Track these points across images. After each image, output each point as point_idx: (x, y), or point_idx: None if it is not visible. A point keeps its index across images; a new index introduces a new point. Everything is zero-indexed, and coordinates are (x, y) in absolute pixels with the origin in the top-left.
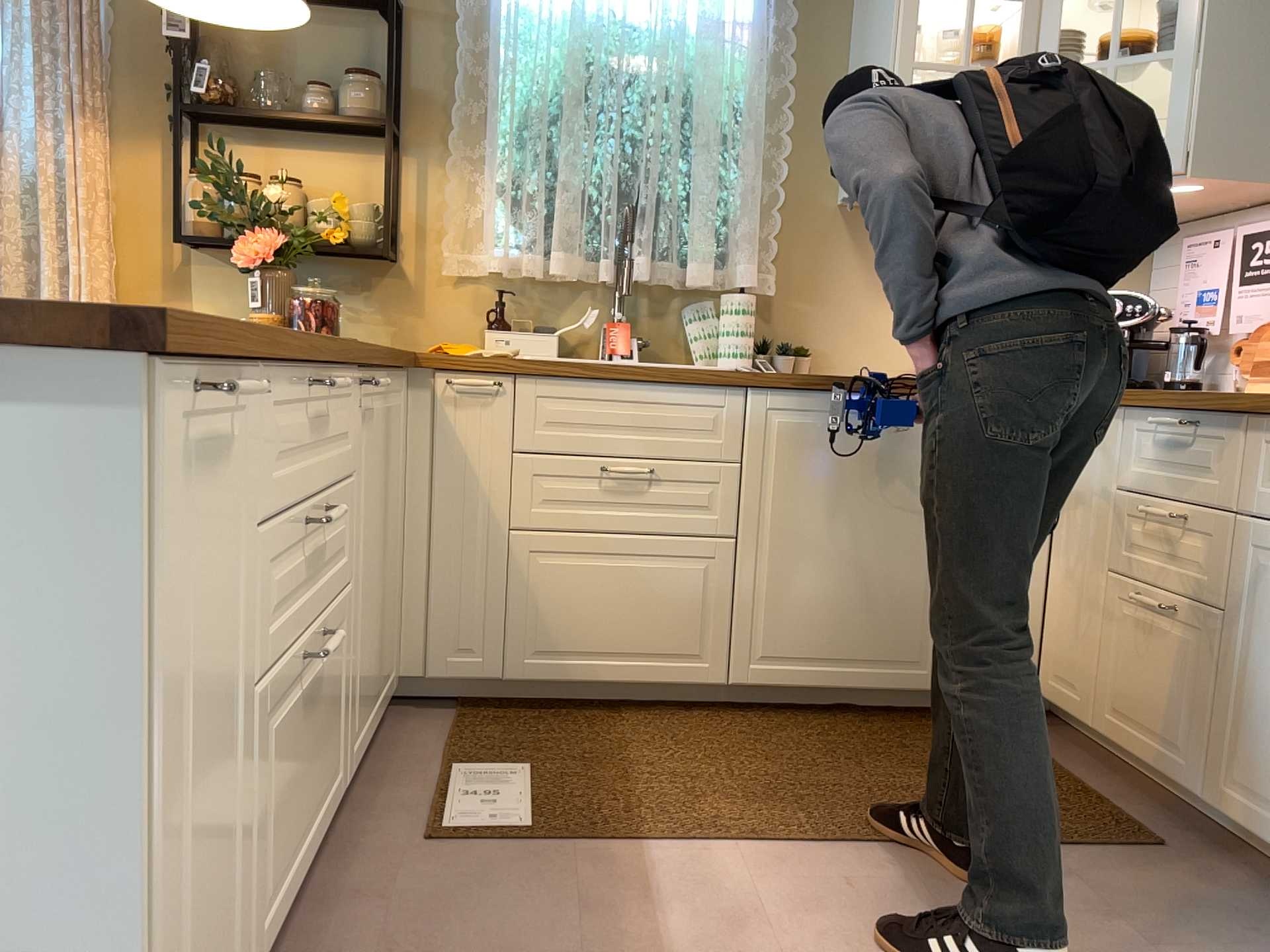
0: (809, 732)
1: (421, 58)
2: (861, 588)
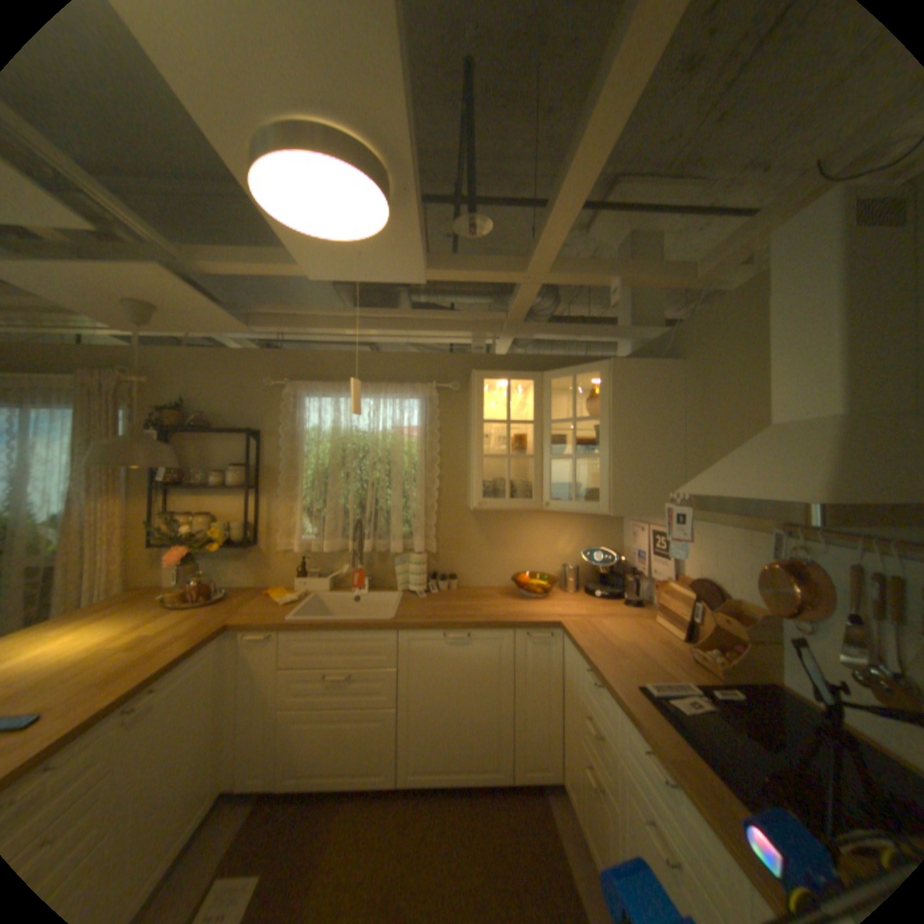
0: (435, 821)
1: (267, 452)
2: (463, 733)
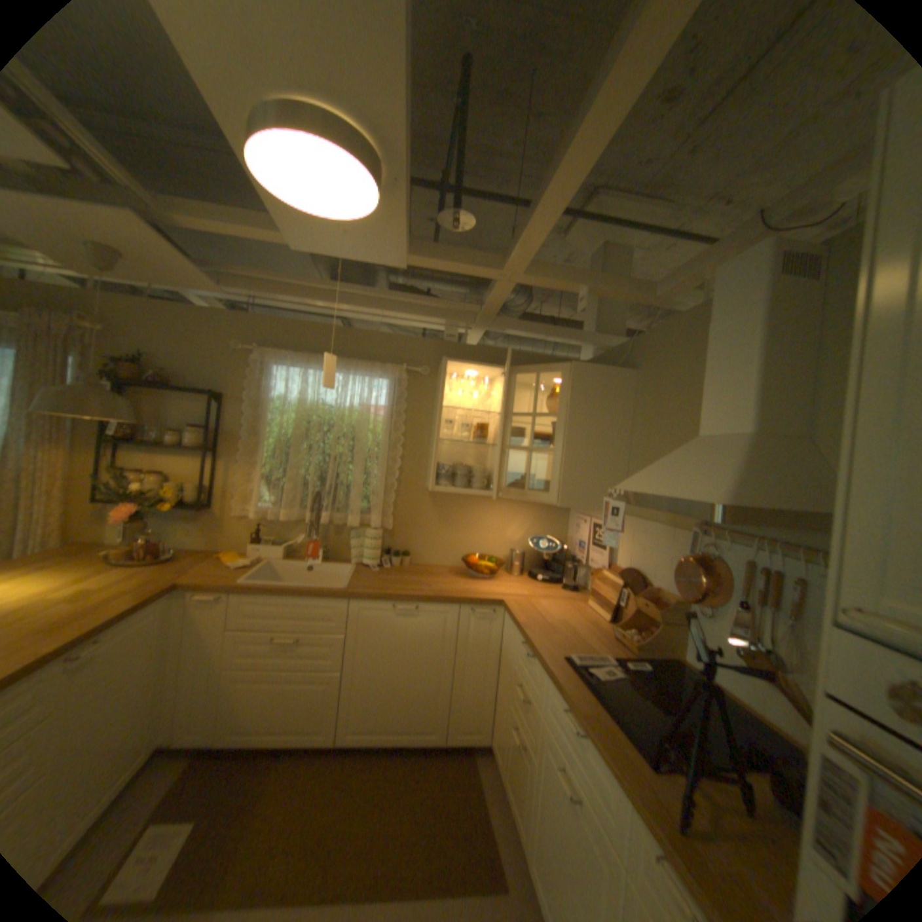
0: (369, 777)
1: (229, 416)
2: (403, 697)
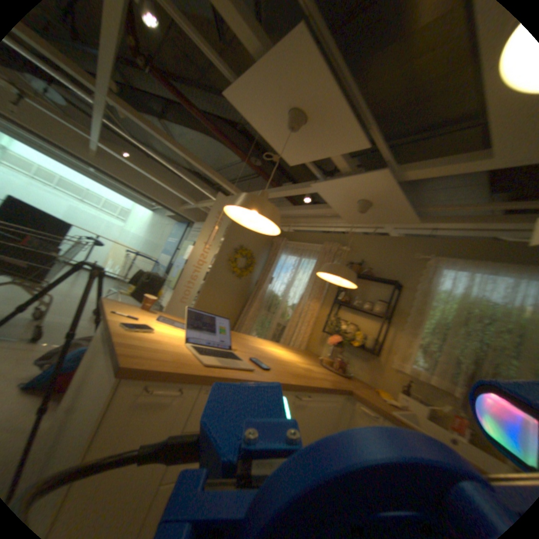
0: None
1: (403, 300)
2: None
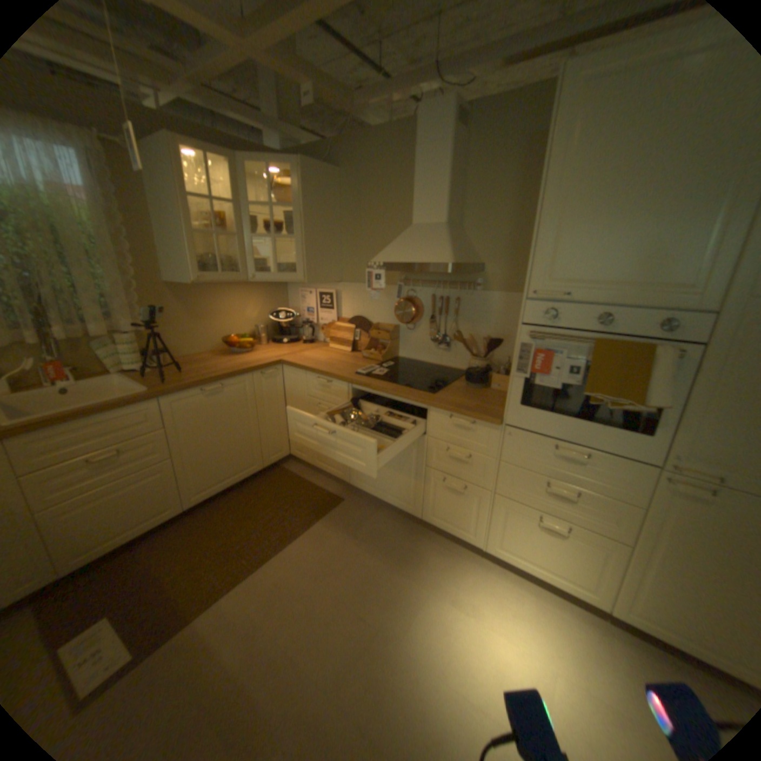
0: (222, 511)
1: None
2: (227, 452)
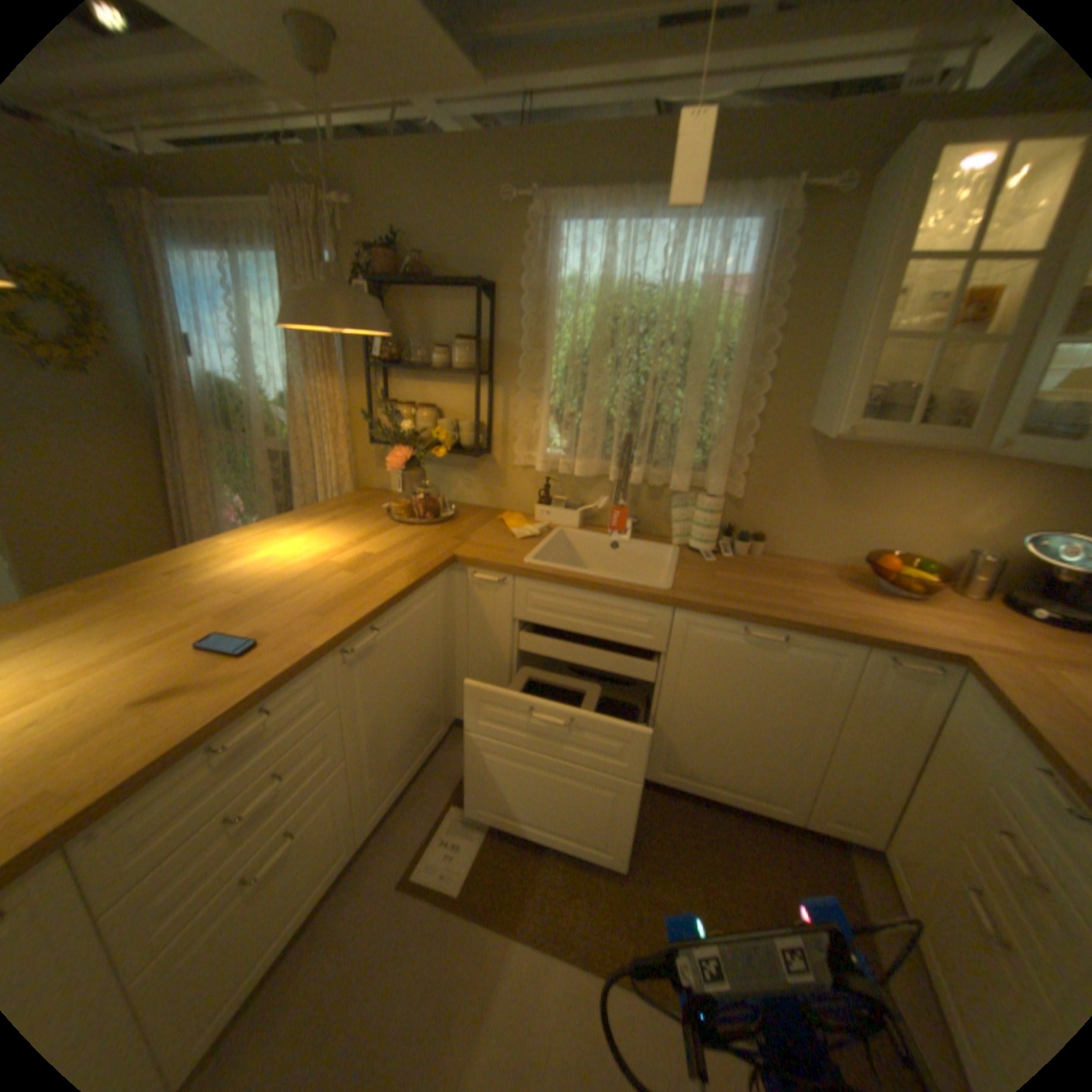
0: (691, 831)
1: (505, 318)
2: (748, 753)
